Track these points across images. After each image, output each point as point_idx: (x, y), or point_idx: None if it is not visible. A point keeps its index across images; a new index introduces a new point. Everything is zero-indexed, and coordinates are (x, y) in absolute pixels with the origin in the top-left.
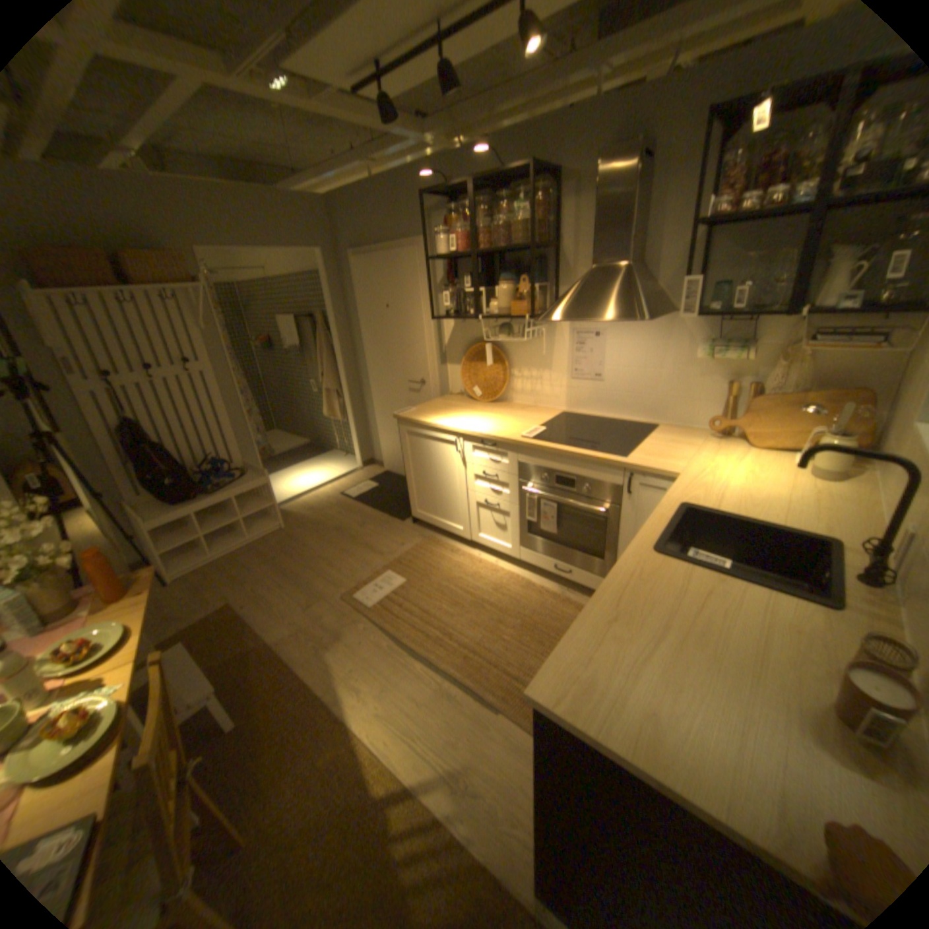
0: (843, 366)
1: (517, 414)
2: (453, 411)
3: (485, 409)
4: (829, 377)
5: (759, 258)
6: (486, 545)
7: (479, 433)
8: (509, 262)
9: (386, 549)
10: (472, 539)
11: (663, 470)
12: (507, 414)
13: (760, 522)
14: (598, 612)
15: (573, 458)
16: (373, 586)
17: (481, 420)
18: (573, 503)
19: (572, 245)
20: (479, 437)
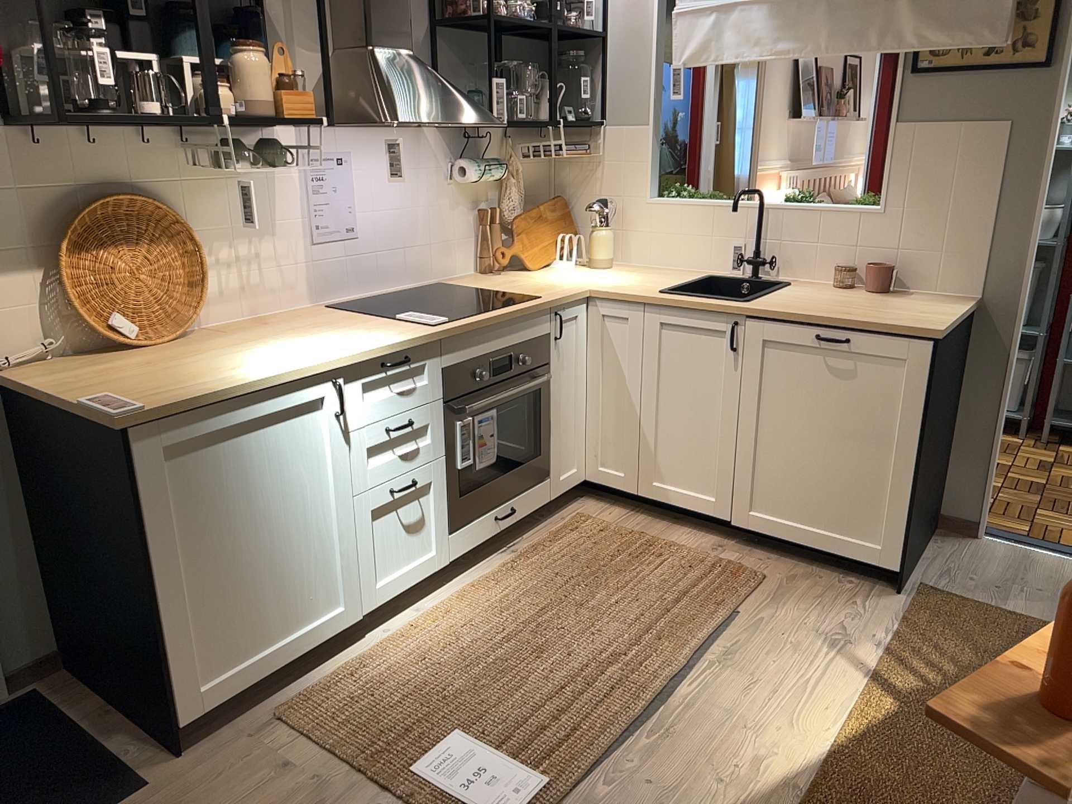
0: (529, 182)
1: (293, 327)
2: (192, 364)
3: (217, 344)
4: (525, 194)
5: (477, 71)
6: (395, 594)
7: (382, 346)
8: (157, 7)
9: (296, 802)
10: (366, 612)
11: (579, 291)
12: (281, 332)
13: (686, 282)
14: (841, 315)
15: (510, 320)
16: (468, 791)
17: (300, 345)
18: (524, 386)
19: (283, 6)
20: (381, 355)
